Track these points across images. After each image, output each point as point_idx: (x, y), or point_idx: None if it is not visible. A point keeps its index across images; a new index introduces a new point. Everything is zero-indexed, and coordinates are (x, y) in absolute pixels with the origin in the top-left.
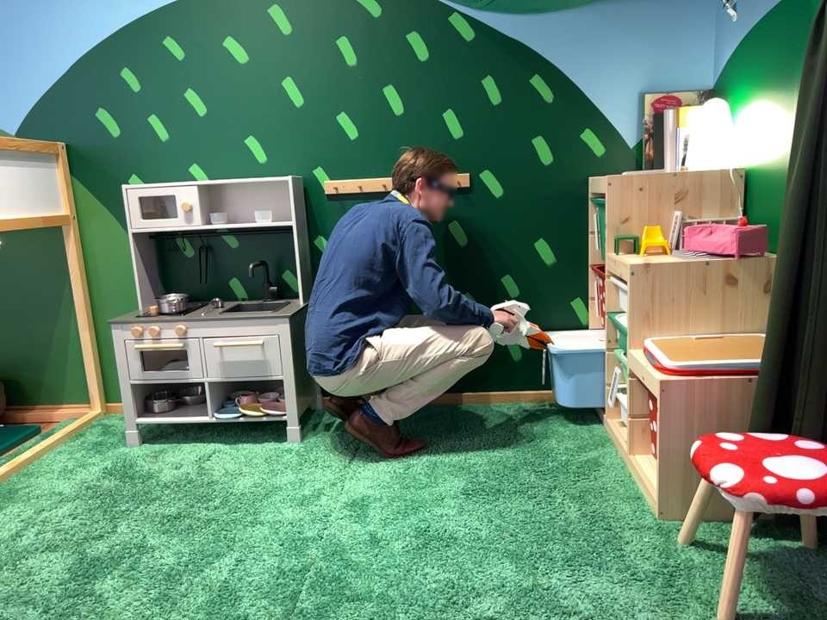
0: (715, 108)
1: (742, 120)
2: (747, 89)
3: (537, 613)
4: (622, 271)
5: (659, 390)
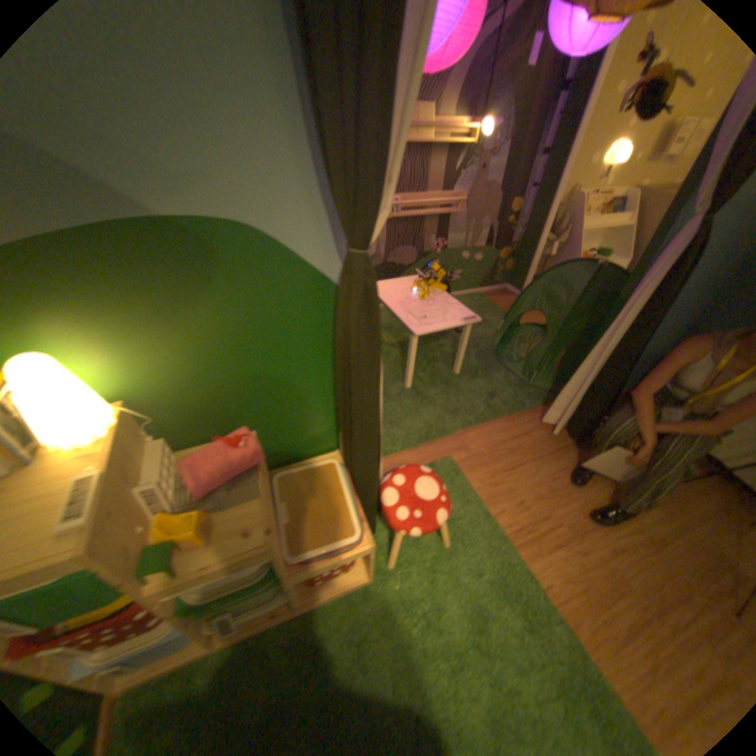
0: (52, 365)
1: (67, 358)
2: (57, 322)
3: (491, 640)
4: (236, 566)
5: (369, 550)
